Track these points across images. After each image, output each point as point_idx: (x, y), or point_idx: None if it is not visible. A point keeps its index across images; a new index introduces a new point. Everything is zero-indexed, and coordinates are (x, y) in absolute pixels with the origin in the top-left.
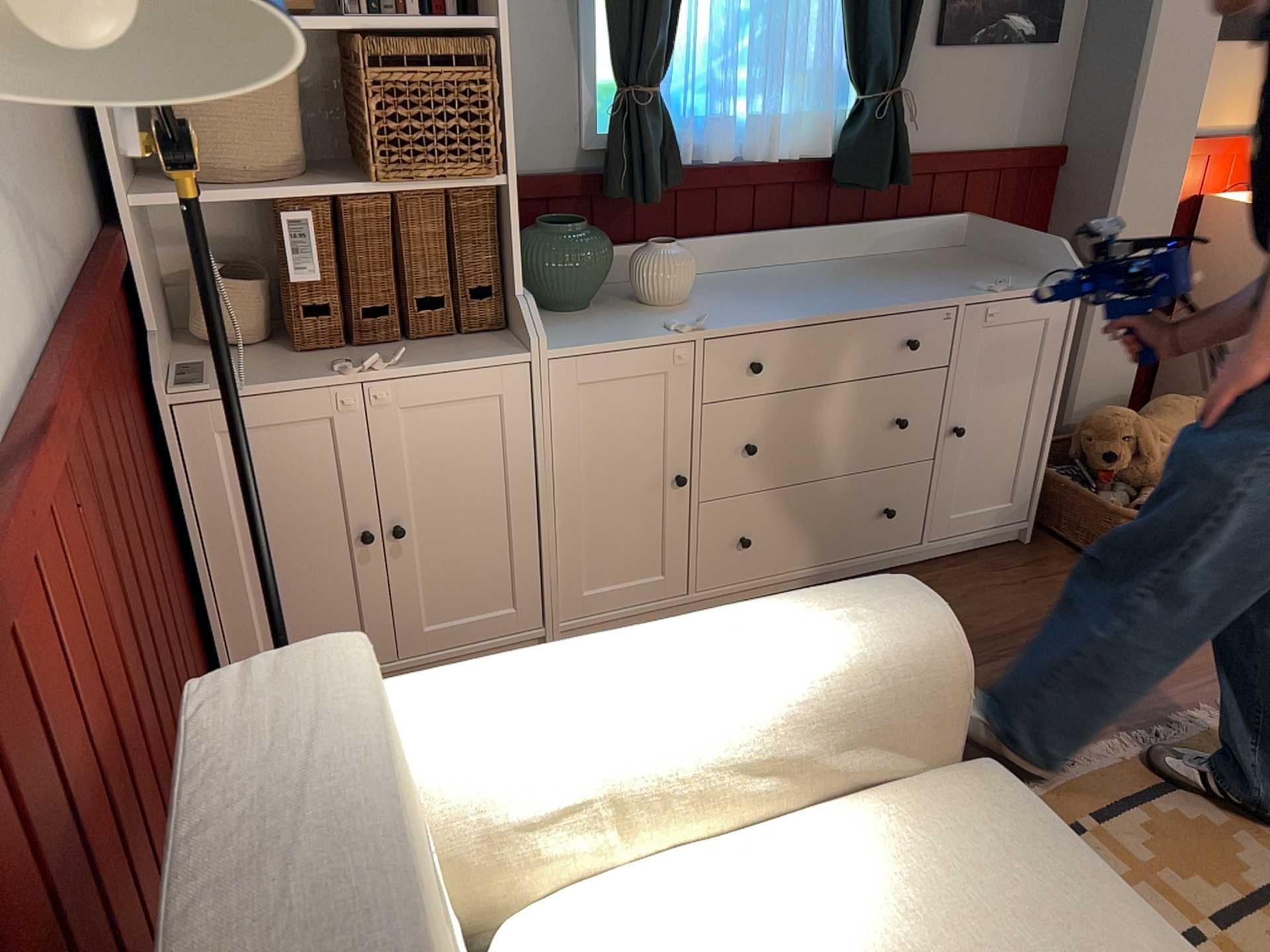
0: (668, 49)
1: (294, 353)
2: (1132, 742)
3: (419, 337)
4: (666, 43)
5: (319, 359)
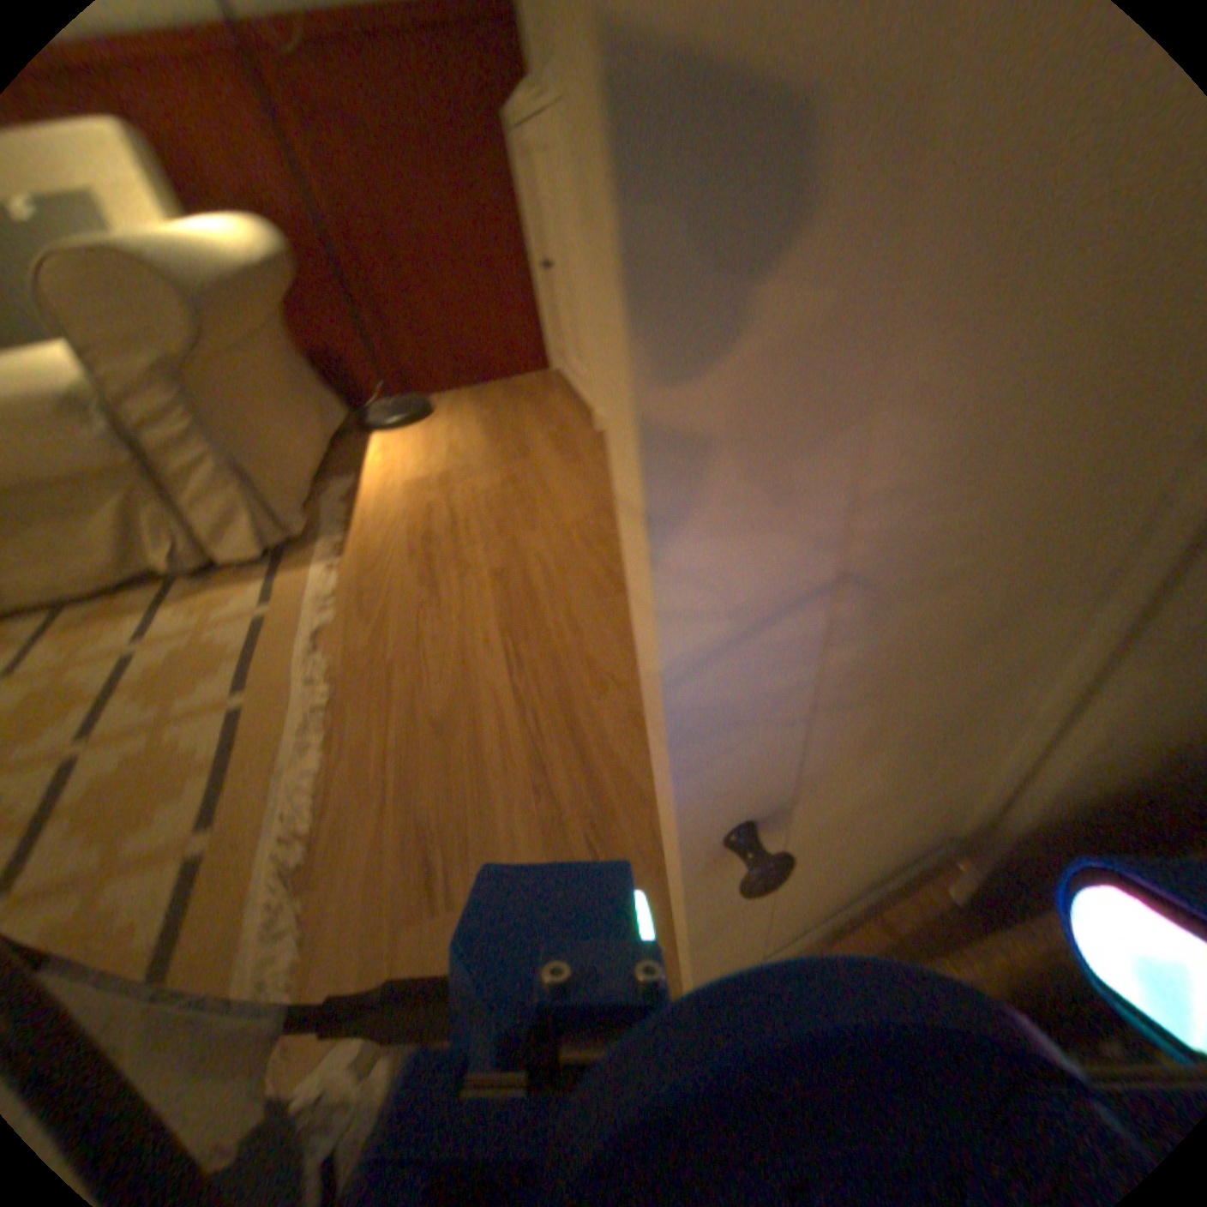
0: None
1: None
2: (297, 818)
3: None
4: None
5: None
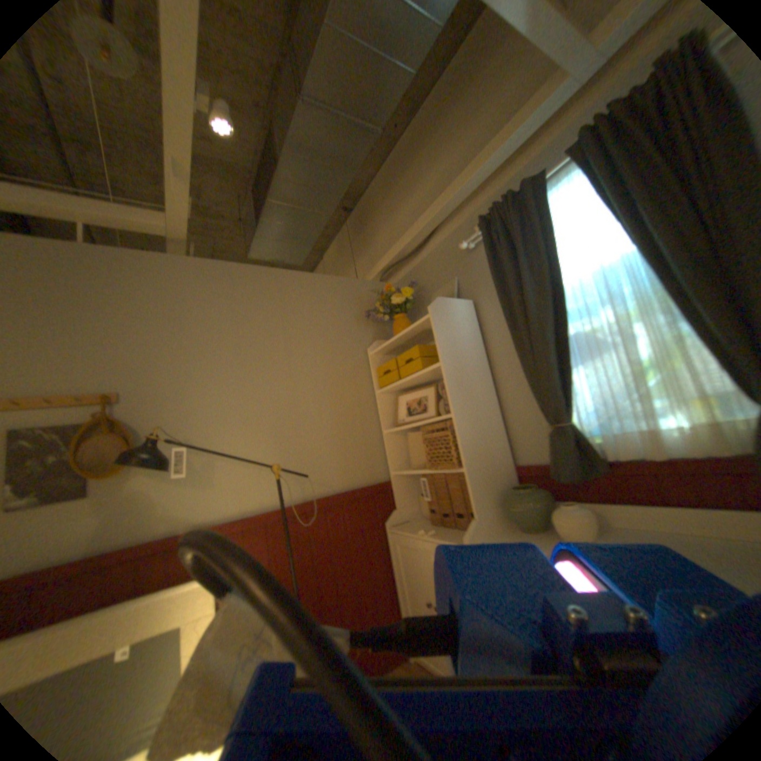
0: (569, 402)
1: (432, 523)
2: None
3: (461, 528)
4: (563, 400)
5: (432, 527)
